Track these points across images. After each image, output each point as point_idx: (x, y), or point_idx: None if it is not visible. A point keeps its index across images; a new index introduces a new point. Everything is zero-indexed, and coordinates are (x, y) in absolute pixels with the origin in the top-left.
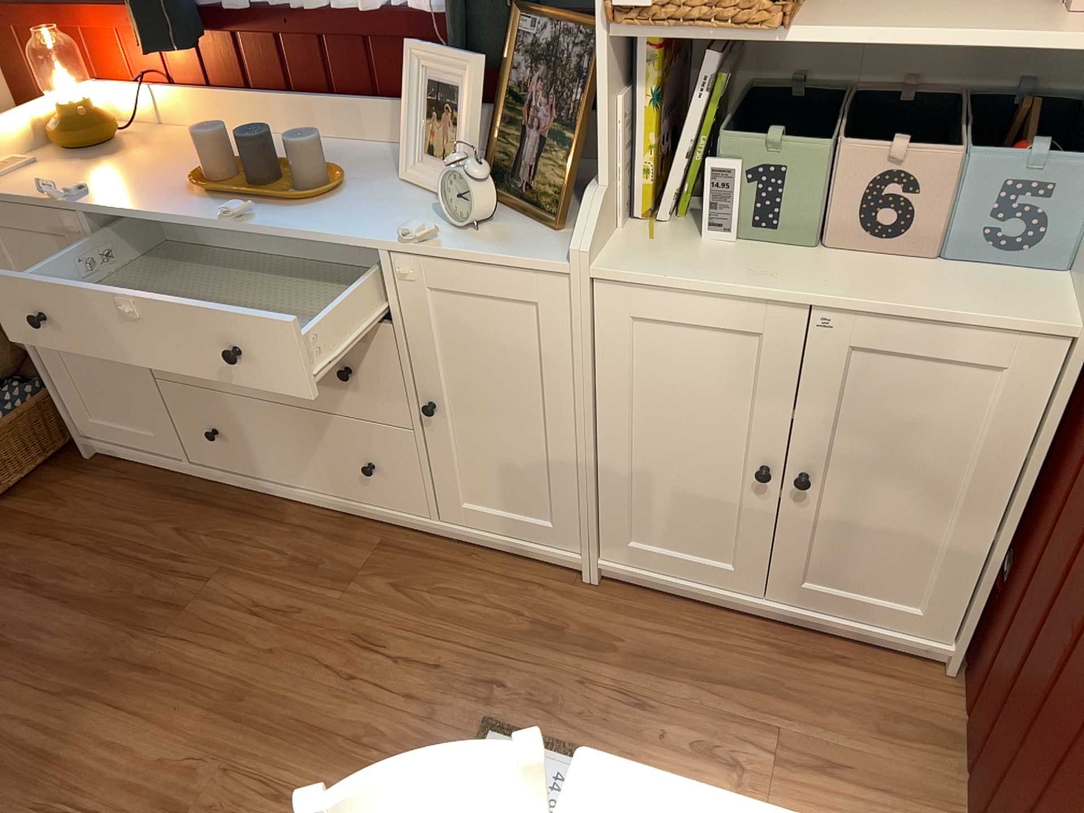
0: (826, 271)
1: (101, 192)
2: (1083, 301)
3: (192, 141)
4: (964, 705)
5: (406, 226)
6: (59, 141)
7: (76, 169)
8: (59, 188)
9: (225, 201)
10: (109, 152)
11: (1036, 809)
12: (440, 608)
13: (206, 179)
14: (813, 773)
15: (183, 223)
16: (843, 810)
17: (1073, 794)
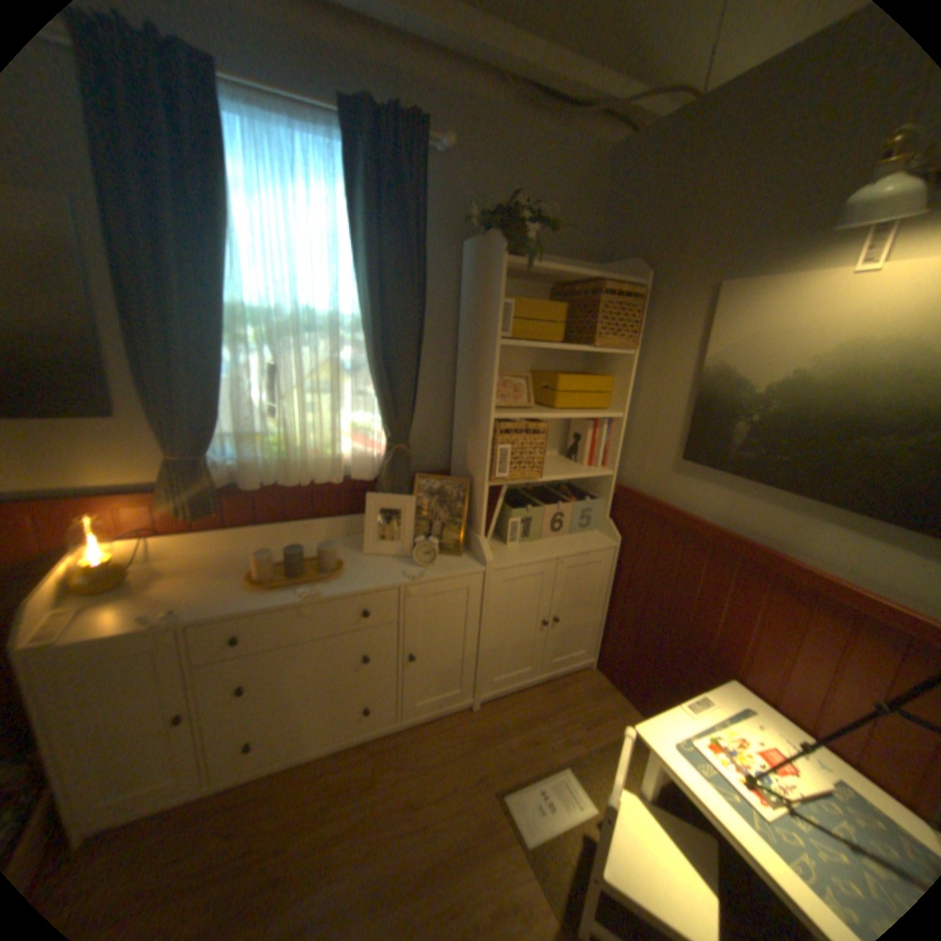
0: (550, 548)
1: (183, 614)
2: (609, 538)
3: (190, 567)
4: (604, 679)
5: (407, 575)
6: (88, 592)
7: (125, 607)
8: (138, 622)
9: (285, 592)
10: (132, 590)
11: (672, 684)
12: (427, 767)
13: (248, 585)
14: (596, 729)
15: (270, 612)
16: (613, 734)
17: (688, 669)
